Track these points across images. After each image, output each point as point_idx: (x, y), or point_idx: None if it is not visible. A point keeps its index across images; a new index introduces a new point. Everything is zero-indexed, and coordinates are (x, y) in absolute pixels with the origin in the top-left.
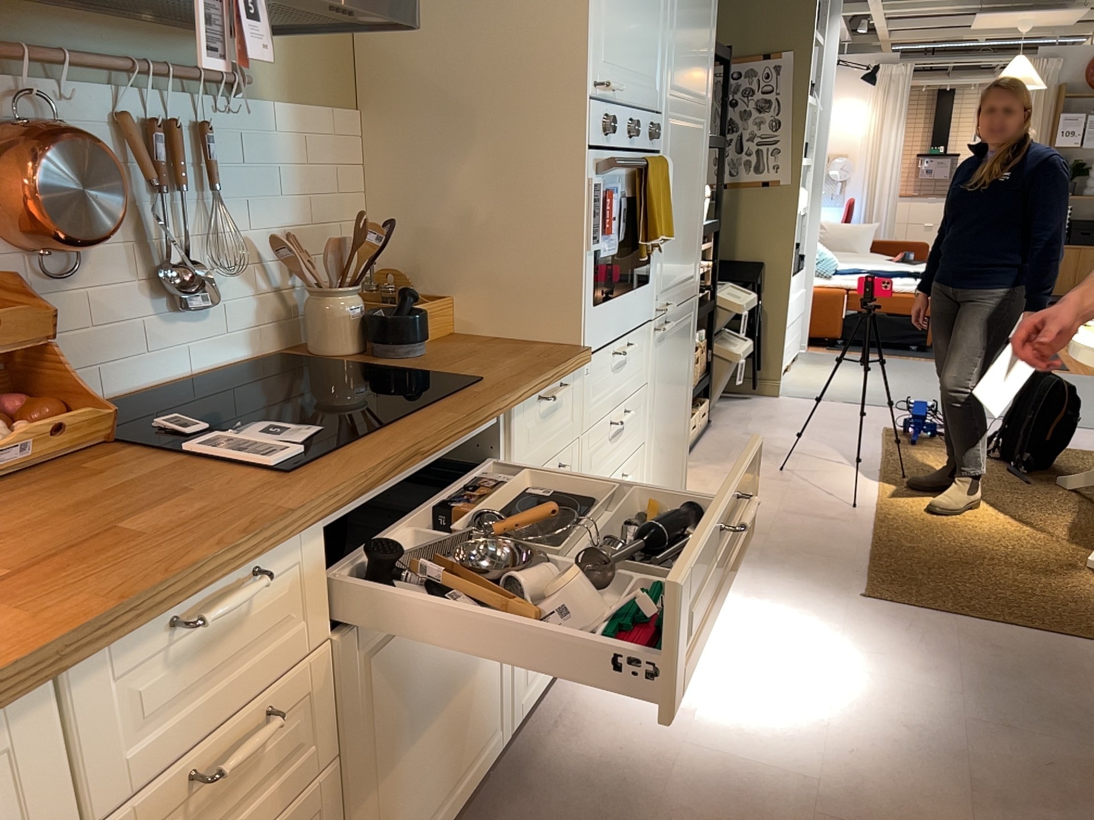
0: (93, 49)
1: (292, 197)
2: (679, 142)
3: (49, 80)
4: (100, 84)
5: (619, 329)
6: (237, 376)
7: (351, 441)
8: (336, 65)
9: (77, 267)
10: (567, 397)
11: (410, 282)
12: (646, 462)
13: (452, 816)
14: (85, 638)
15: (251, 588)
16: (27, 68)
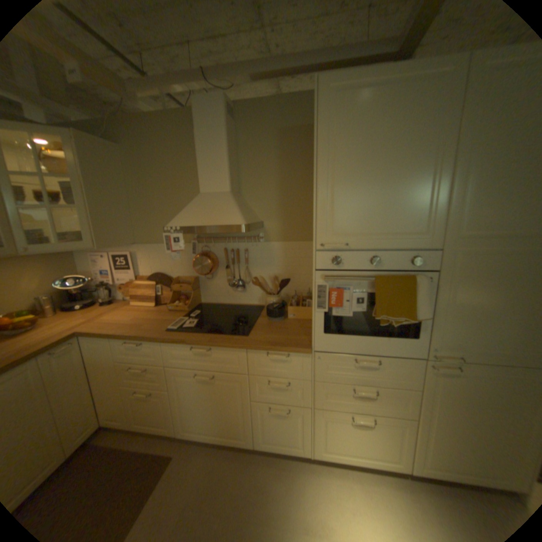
0: (222, 235)
1: (278, 266)
2: (483, 263)
3: (211, 243)
4: (222, 242)
5: (361, 351)
6: (251, 307)
7: (187, 332)
8: (303, 228)
9: (214, 277)
10: (296, 361)
11: (301, 298)
12: (420, 432)
13: (218, 444)
14: (108, 336)
15: (135, 345)
16: (209, 241)
